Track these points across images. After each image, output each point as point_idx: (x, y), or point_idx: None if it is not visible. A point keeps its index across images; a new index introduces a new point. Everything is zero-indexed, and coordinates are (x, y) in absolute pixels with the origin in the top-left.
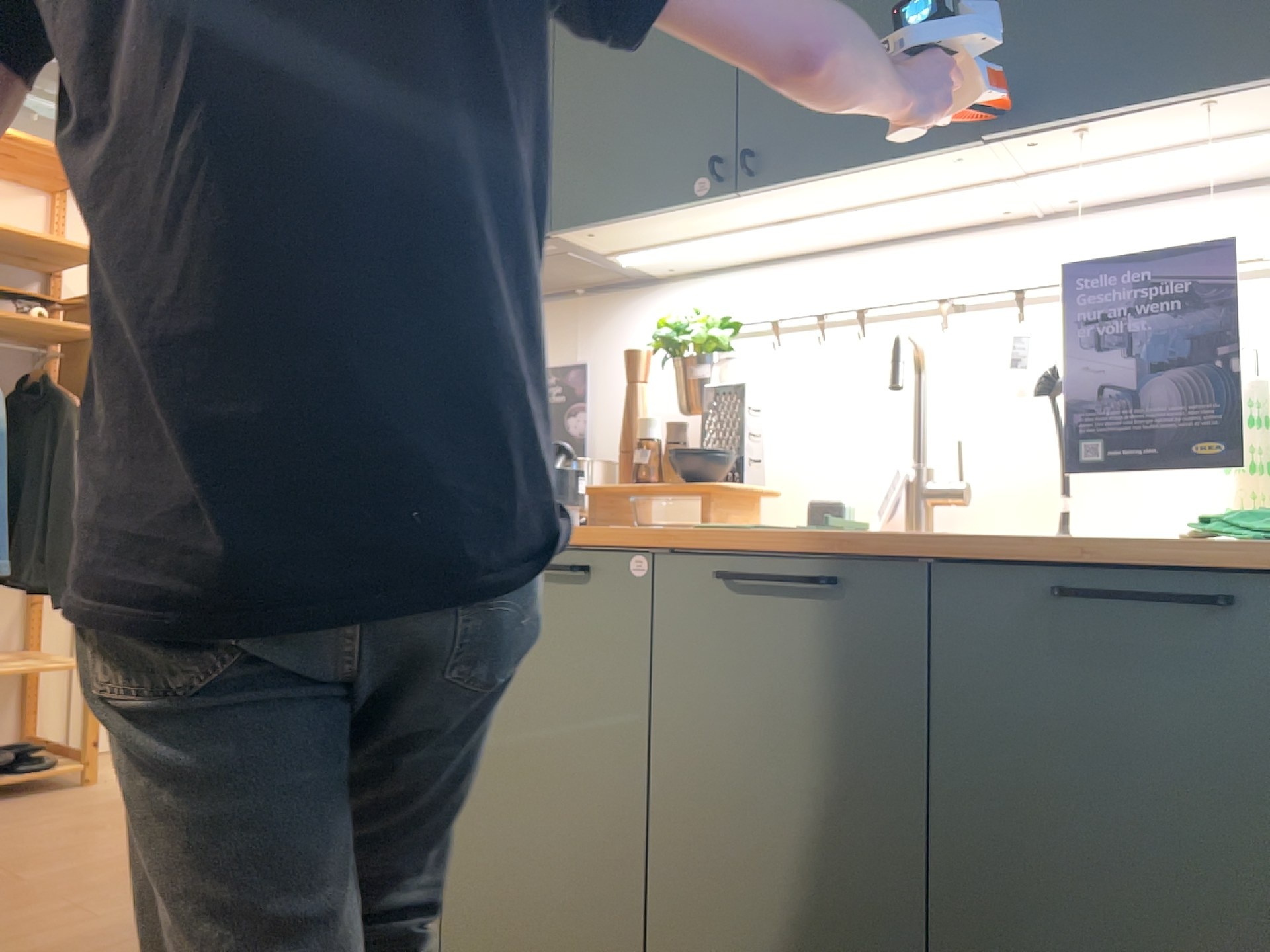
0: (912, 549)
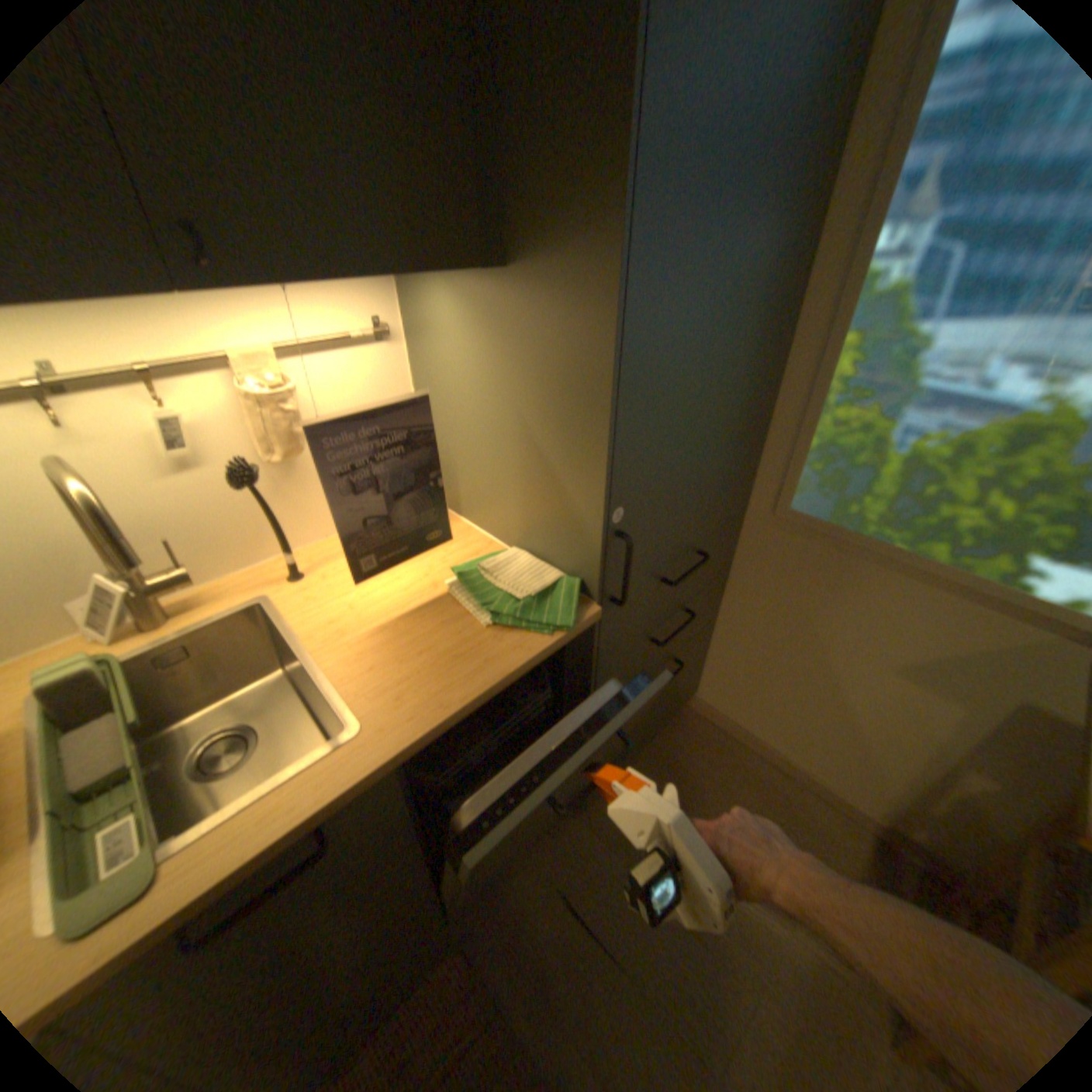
0: (382, 773)
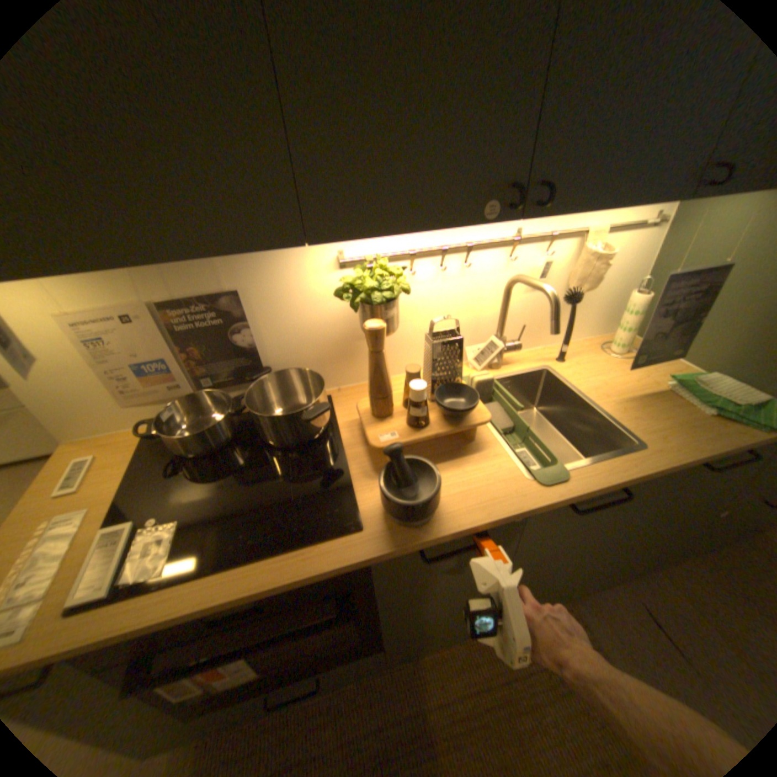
0: (668, 472)
